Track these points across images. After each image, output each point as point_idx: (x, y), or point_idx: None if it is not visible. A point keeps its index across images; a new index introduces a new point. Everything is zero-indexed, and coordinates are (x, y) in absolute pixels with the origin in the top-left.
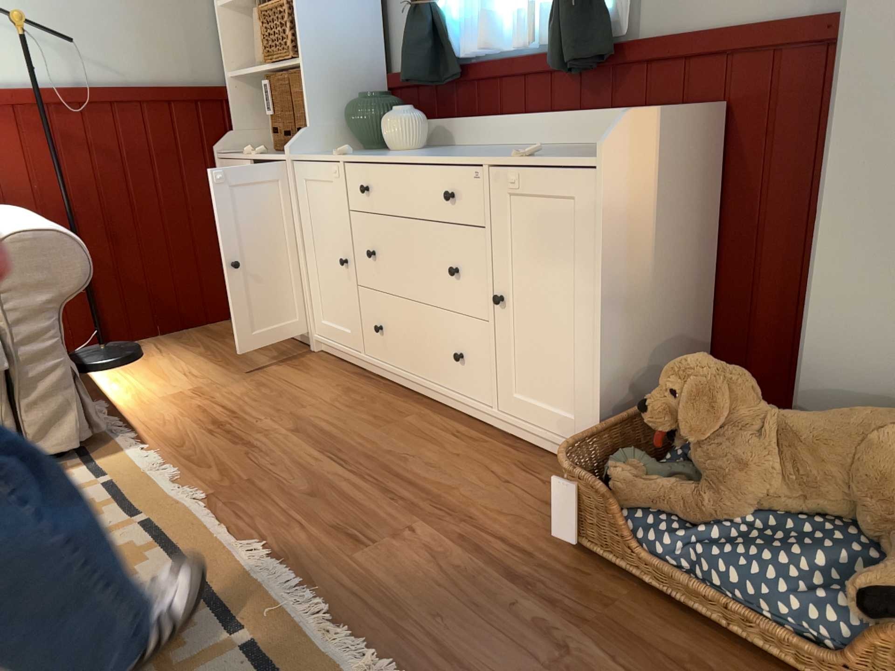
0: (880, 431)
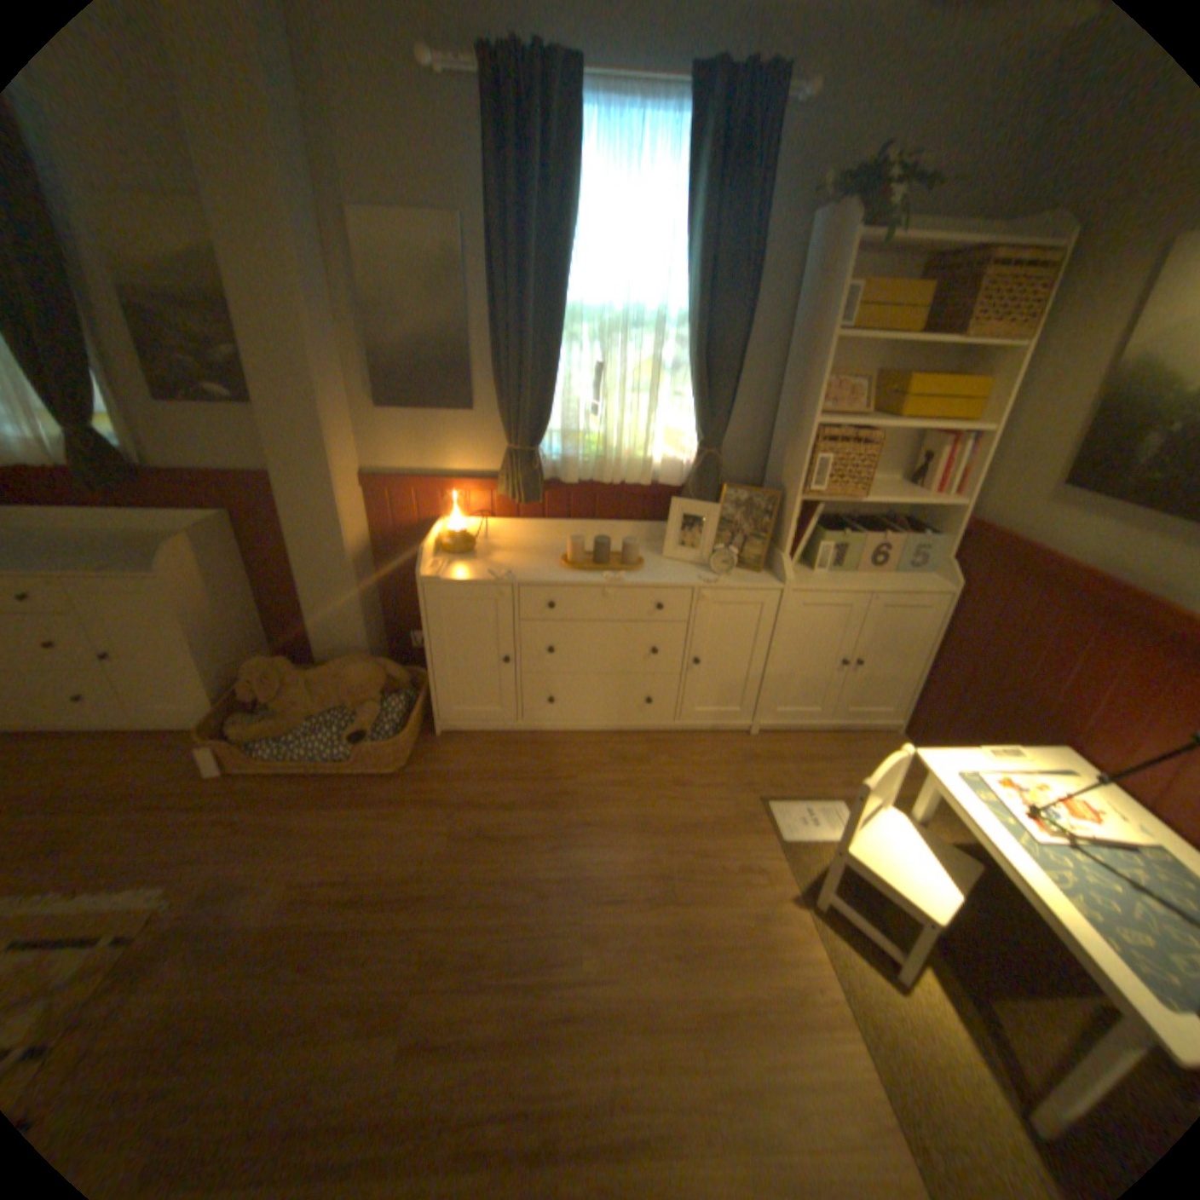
0: (344, 670)
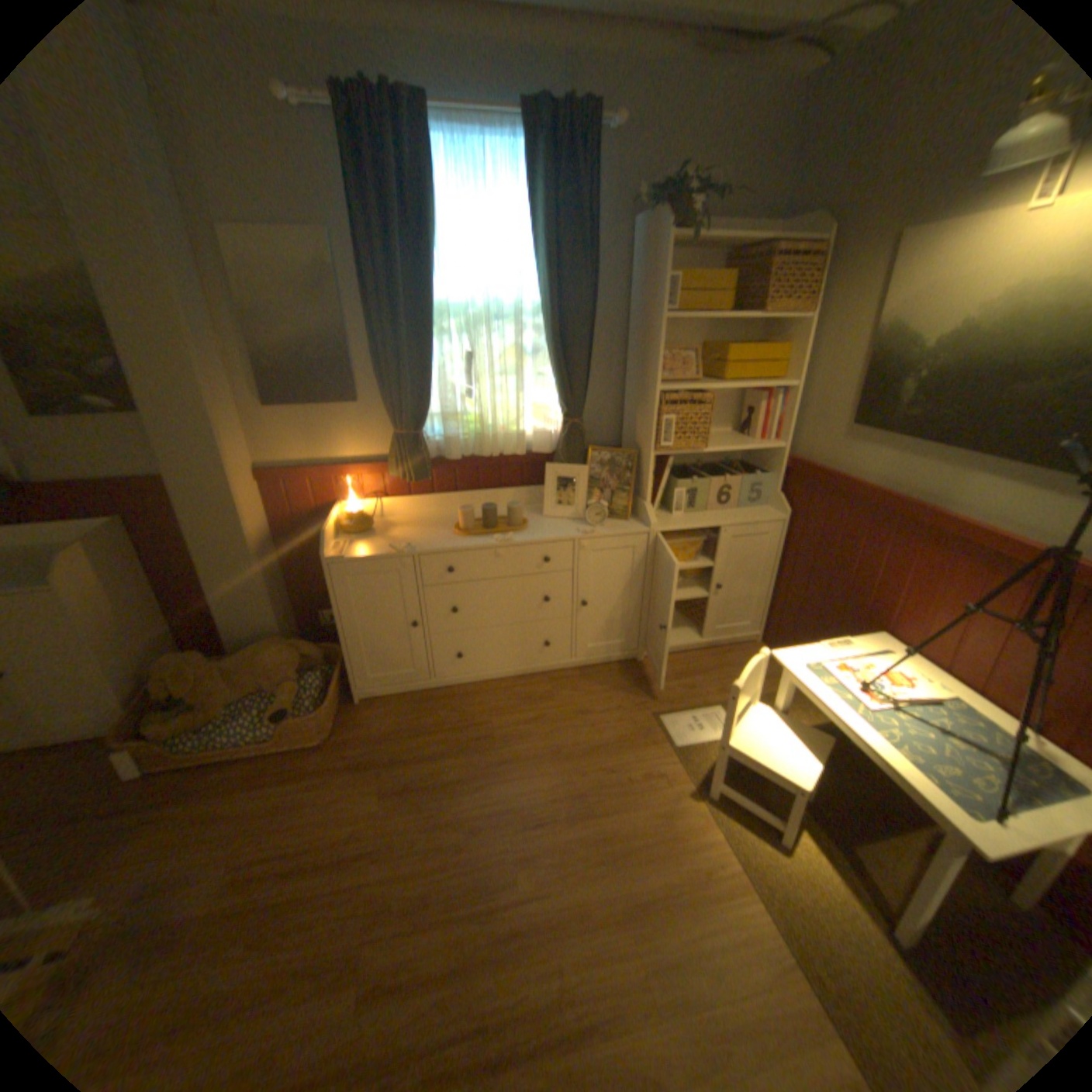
0: (257, 656)
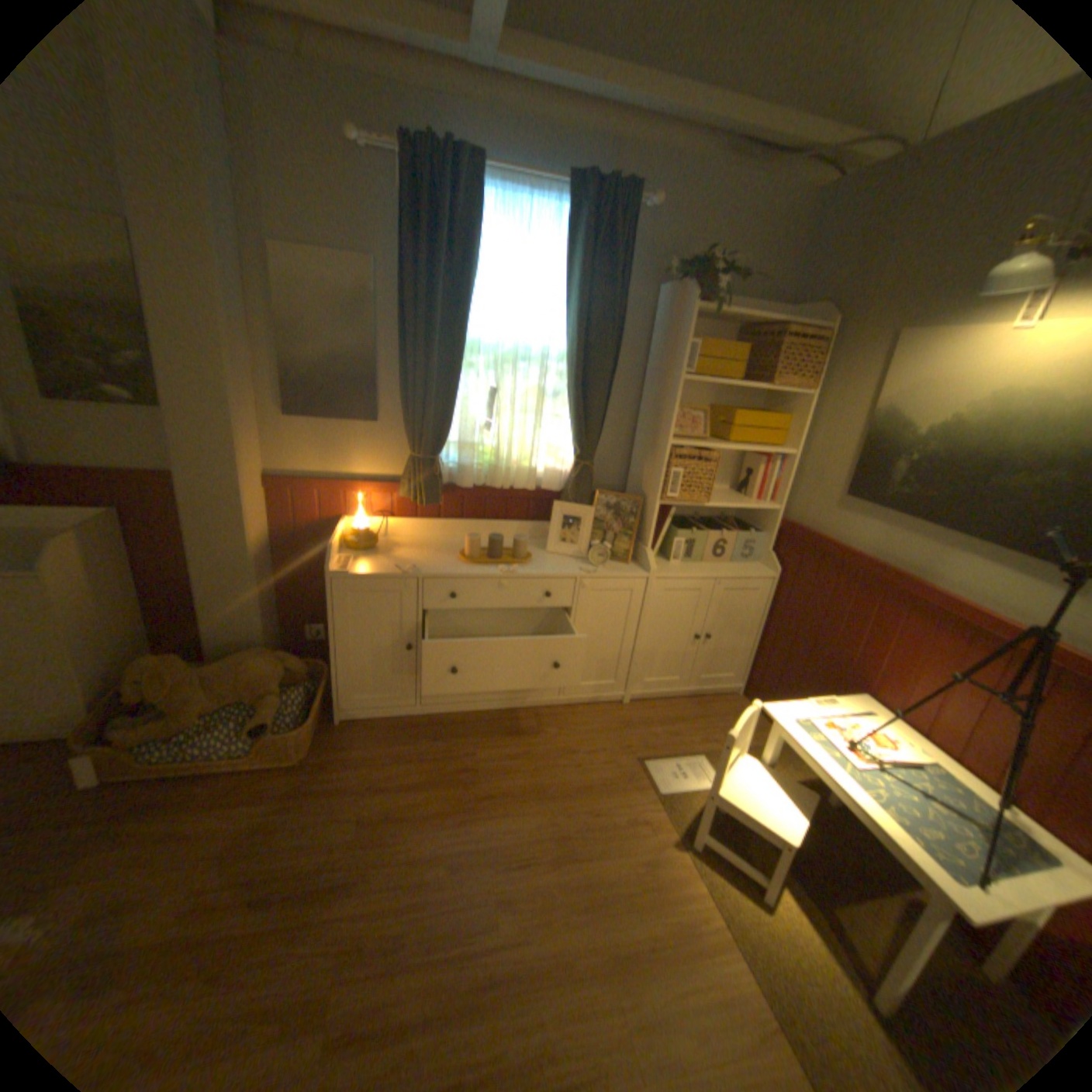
0: (242, 666)
